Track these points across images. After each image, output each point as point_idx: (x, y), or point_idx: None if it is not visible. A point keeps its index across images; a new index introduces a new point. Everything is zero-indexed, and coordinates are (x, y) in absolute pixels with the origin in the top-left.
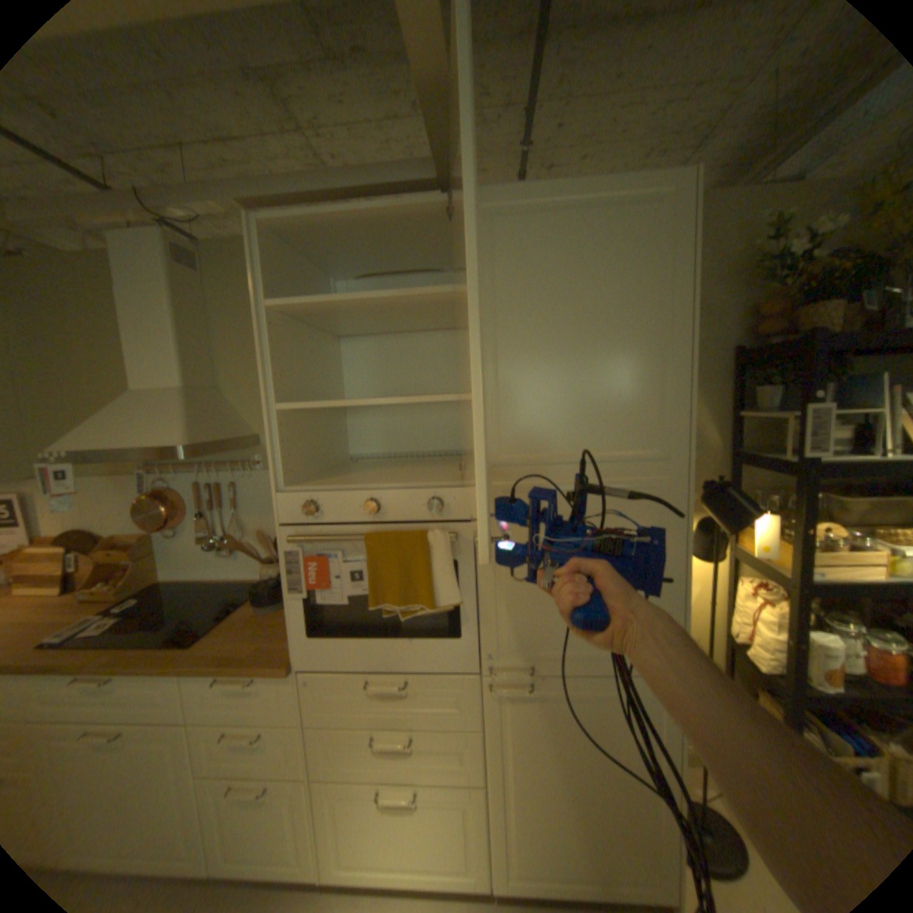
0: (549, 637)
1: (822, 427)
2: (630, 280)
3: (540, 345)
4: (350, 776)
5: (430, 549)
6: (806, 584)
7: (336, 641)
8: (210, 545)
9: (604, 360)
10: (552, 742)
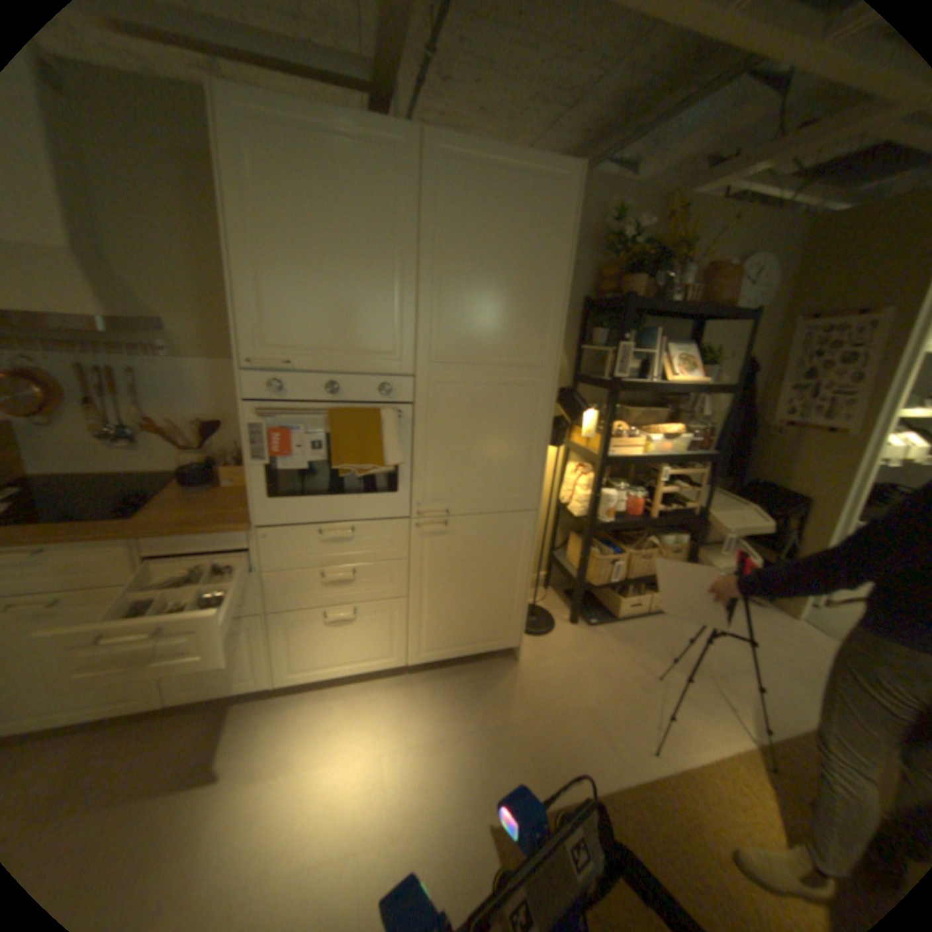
0: (460, 488)
1: (625, 360)
2: (536, 236)
3: (473, 273)
4: (304, 604)
5: (383, 423)
6: (605, 457)
7: (297, 499)
8: (103, 435)
9: (514, 292)
10: (456, 559)
